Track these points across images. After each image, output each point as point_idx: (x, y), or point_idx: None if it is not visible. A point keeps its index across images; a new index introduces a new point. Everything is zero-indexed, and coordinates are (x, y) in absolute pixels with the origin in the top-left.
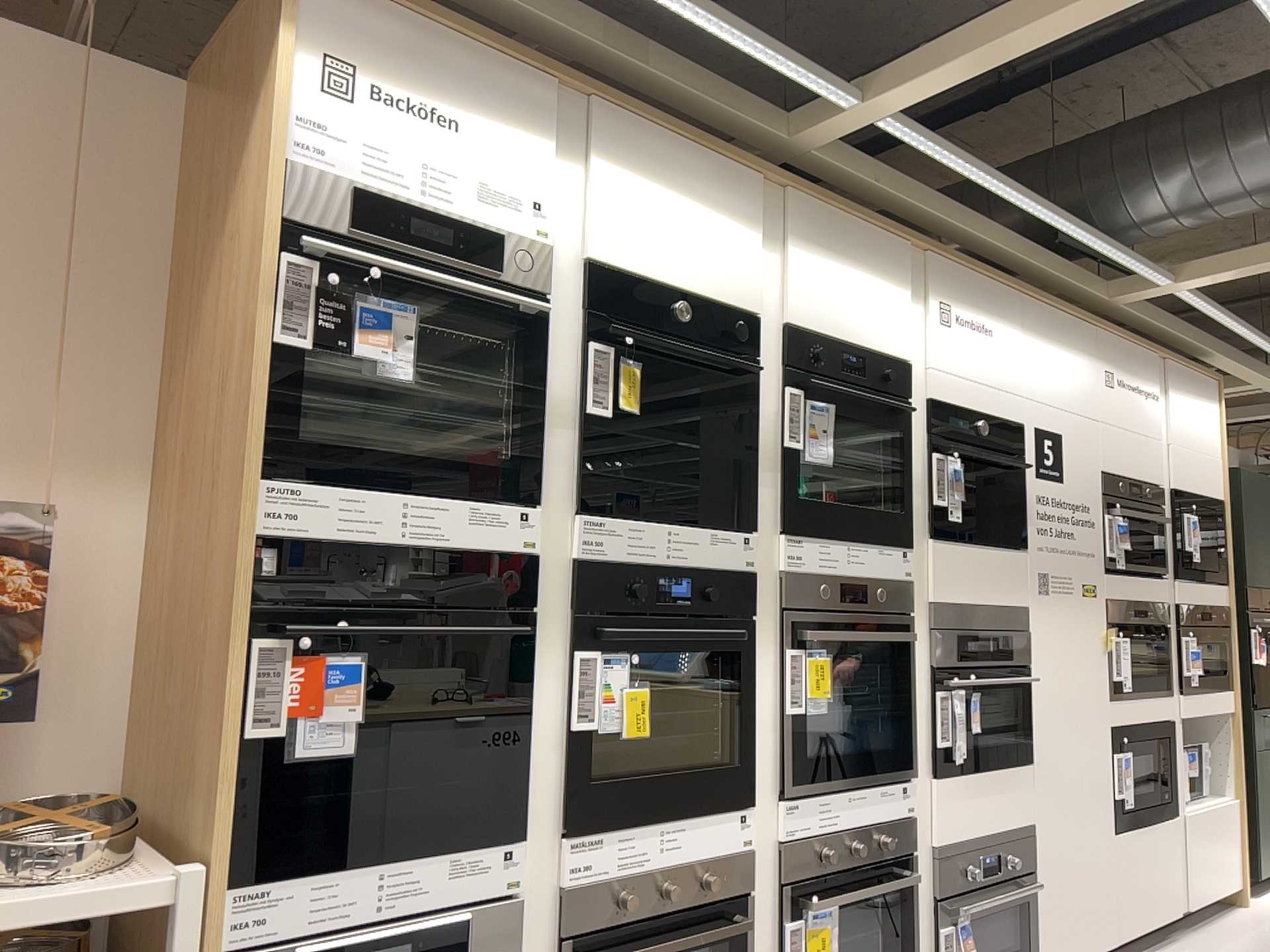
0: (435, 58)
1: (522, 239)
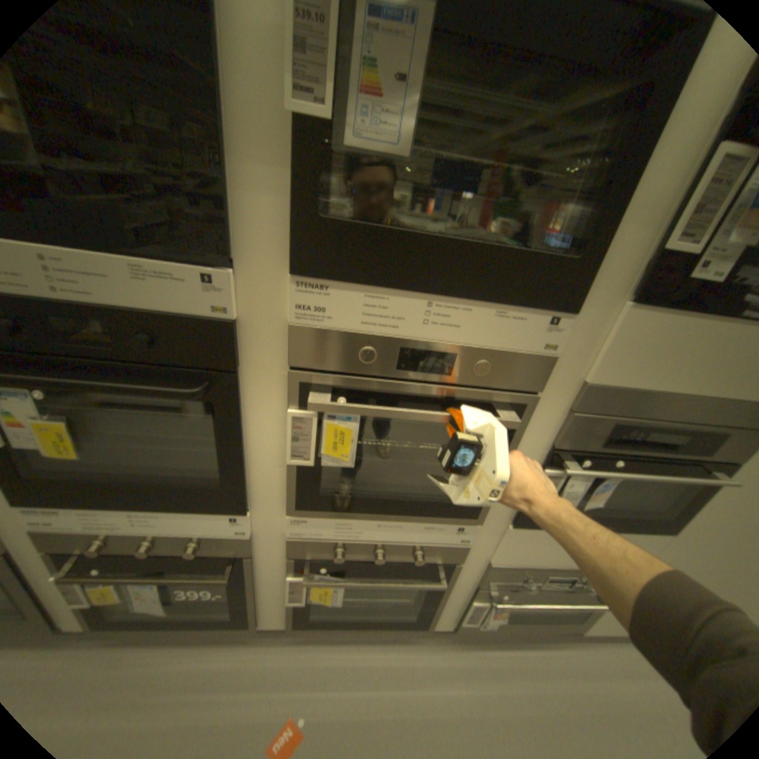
0: None
1: None
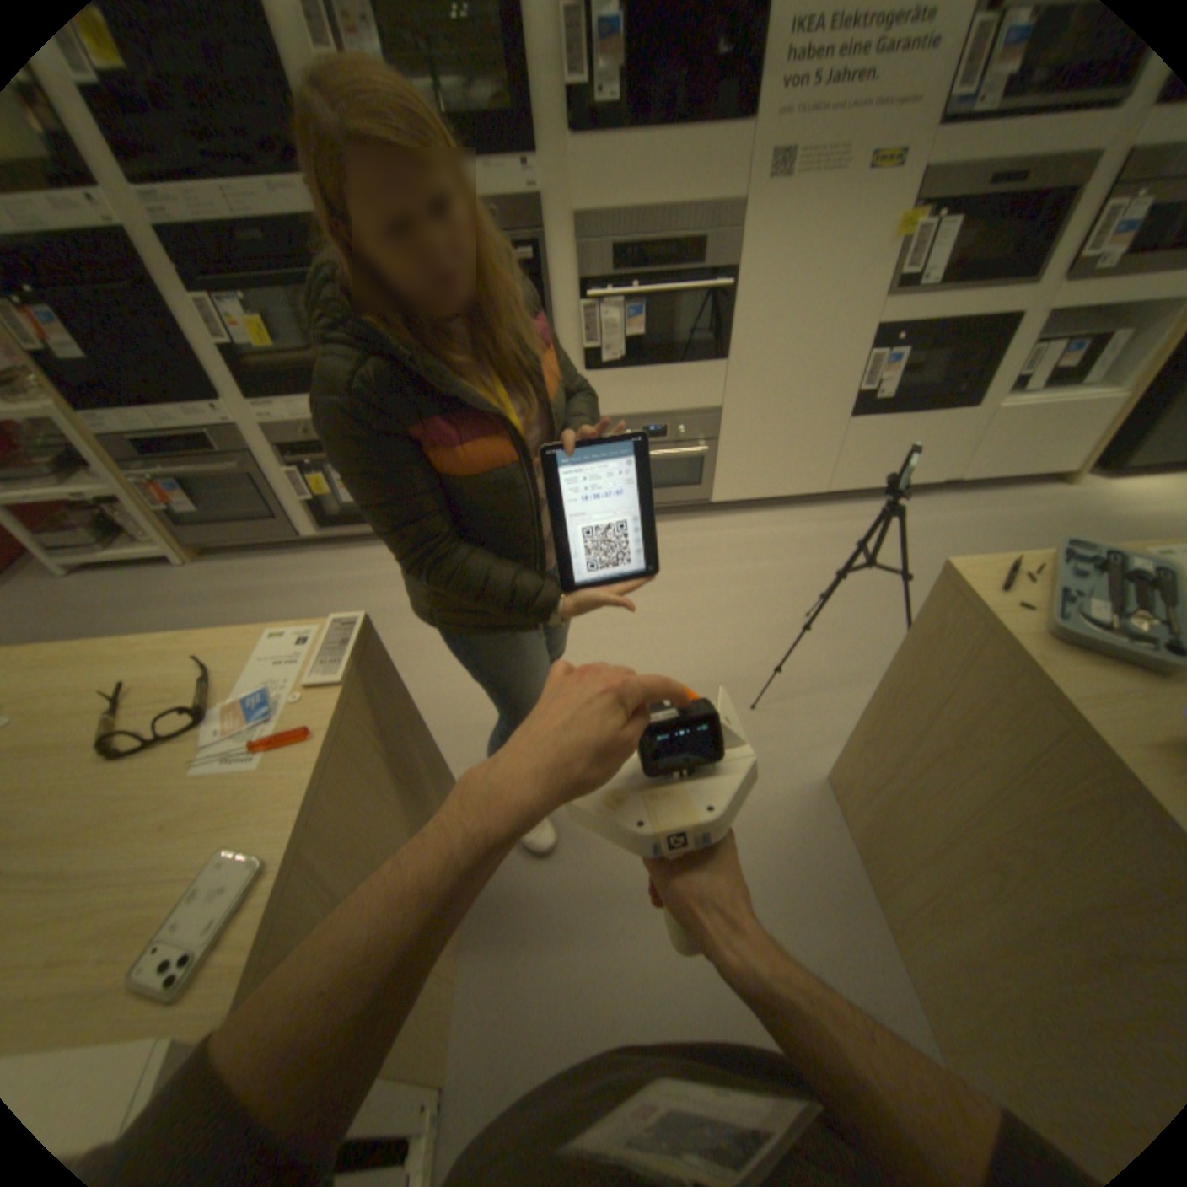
0: None
1: None
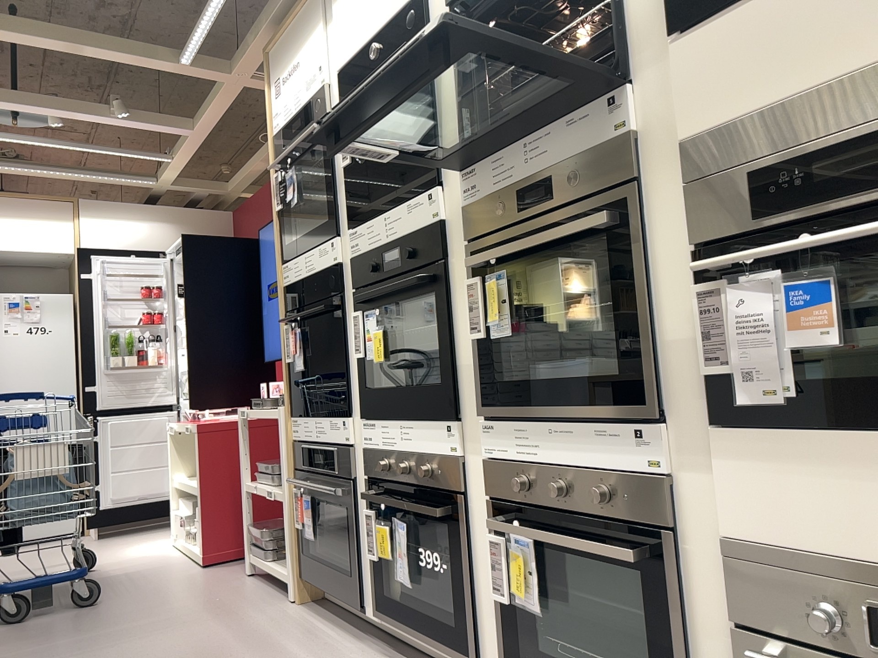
0: (287, 37)
1: (314, 92)
